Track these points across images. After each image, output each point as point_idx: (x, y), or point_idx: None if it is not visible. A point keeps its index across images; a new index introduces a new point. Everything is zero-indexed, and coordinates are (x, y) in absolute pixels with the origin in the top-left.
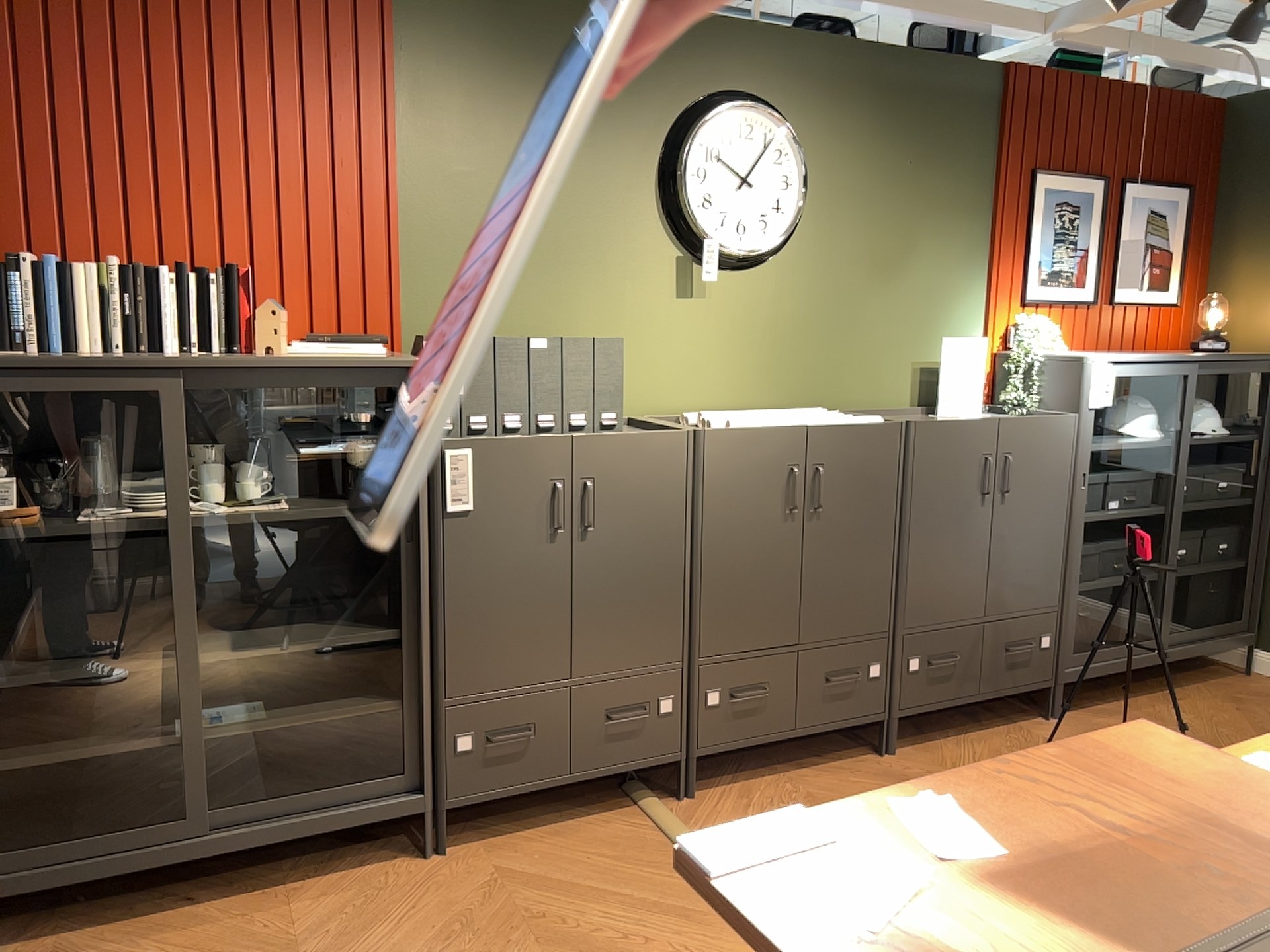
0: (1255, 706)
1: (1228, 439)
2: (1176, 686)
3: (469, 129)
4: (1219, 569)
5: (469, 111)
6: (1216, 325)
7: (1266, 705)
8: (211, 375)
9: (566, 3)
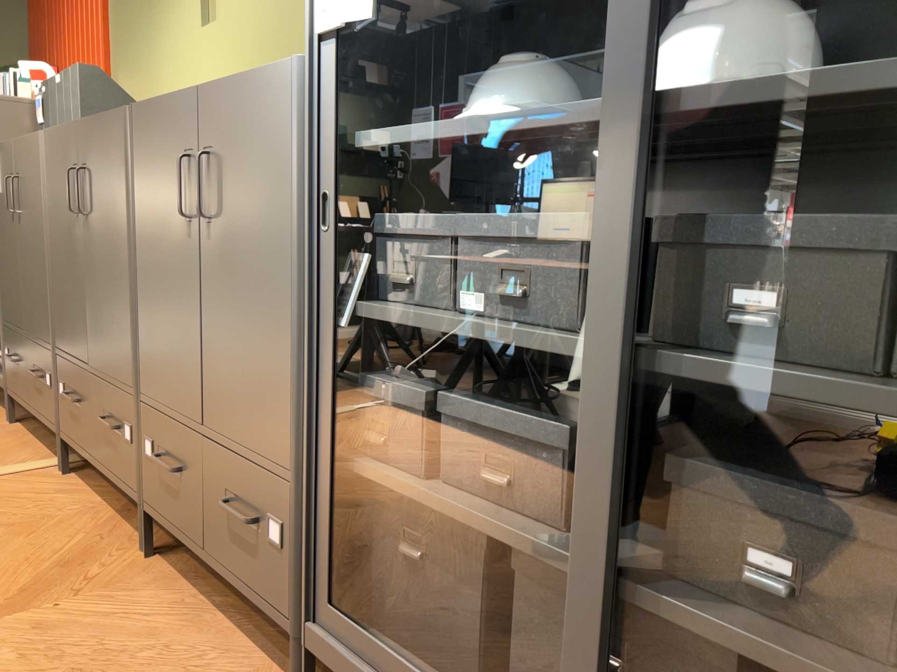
0: None
1: None
2: None
3: None
4: None
5: None
6: None
7: None
8: None
9: None
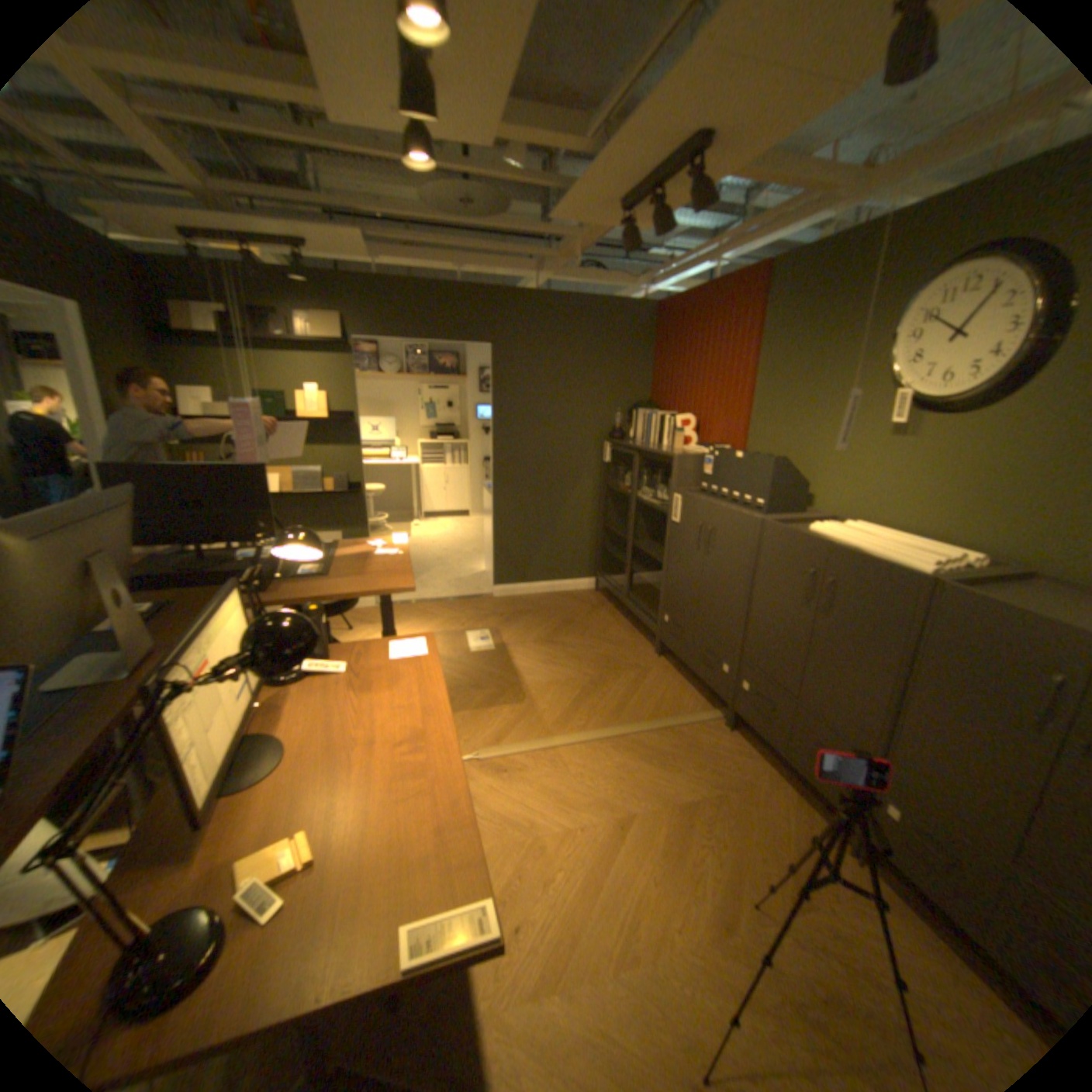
0: None
1: None
2: None
3: (789, 336)
4: None
5: (791, 326)
6: None
7: None
8: (643, 452)
9: (853, 235)
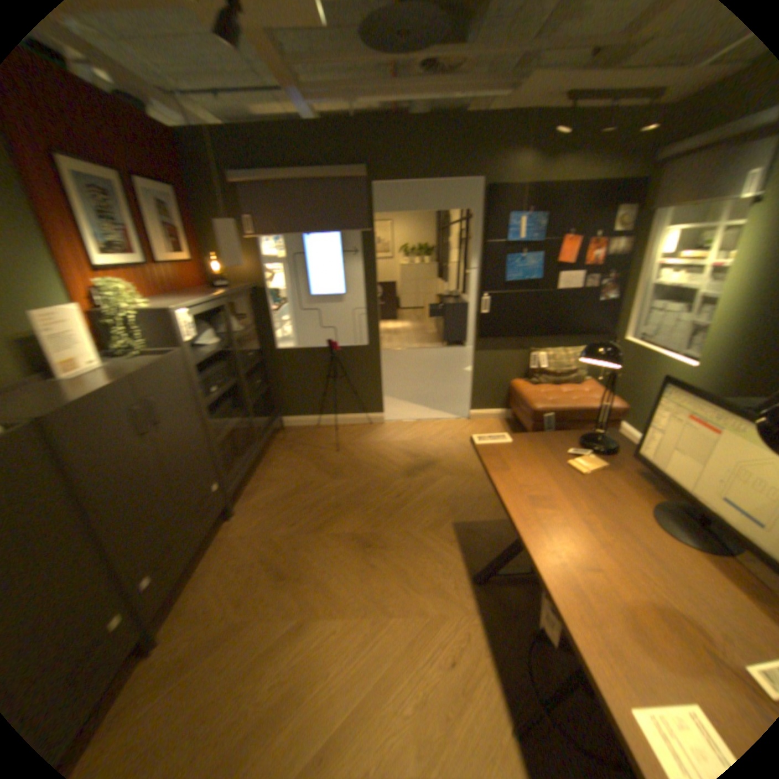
0: (300, 447)
1: (249, 332)
2: (266, 454)
3: None
4: (263, 394)
5: None
6: (216, 270)
7: (302, 444)
8: None
9: None
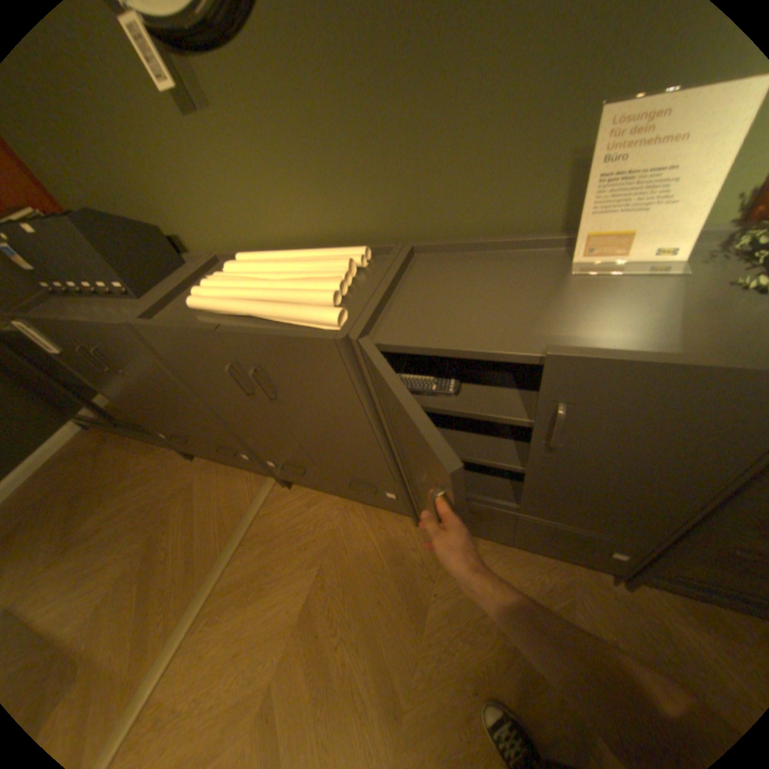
0: None
1: None
2: None
3: None
4: None
5: None
6: None
7: None
8: None
9: None
